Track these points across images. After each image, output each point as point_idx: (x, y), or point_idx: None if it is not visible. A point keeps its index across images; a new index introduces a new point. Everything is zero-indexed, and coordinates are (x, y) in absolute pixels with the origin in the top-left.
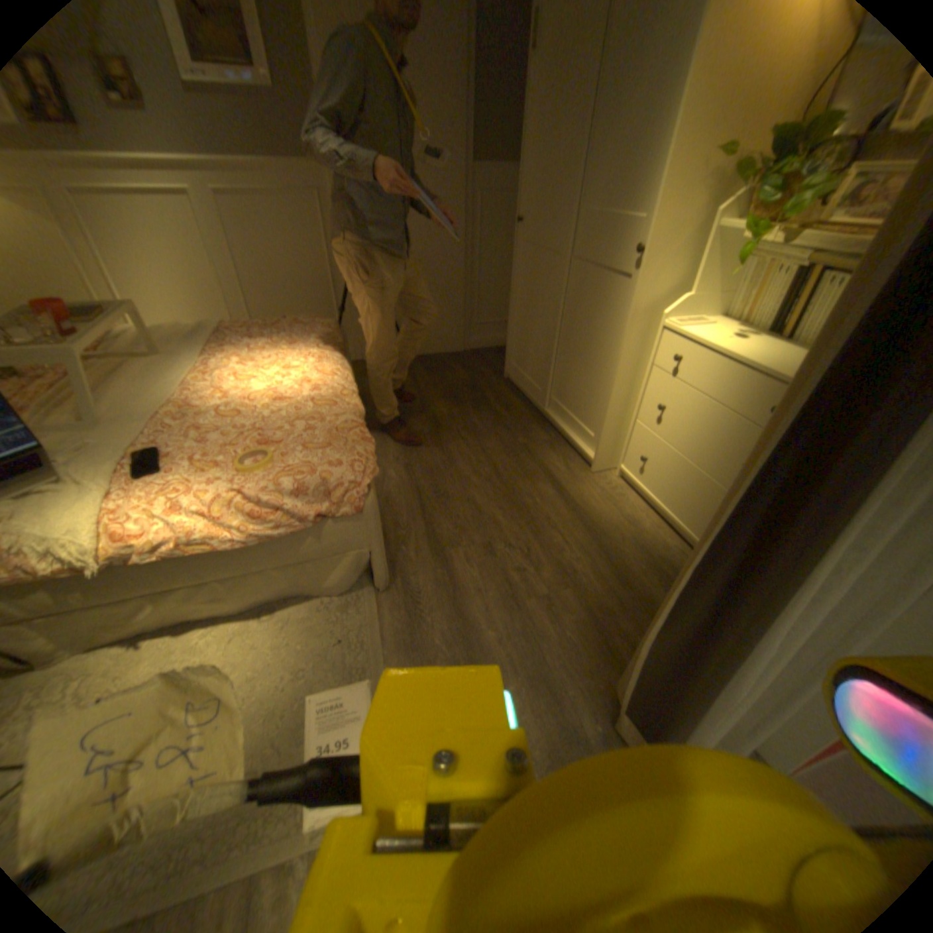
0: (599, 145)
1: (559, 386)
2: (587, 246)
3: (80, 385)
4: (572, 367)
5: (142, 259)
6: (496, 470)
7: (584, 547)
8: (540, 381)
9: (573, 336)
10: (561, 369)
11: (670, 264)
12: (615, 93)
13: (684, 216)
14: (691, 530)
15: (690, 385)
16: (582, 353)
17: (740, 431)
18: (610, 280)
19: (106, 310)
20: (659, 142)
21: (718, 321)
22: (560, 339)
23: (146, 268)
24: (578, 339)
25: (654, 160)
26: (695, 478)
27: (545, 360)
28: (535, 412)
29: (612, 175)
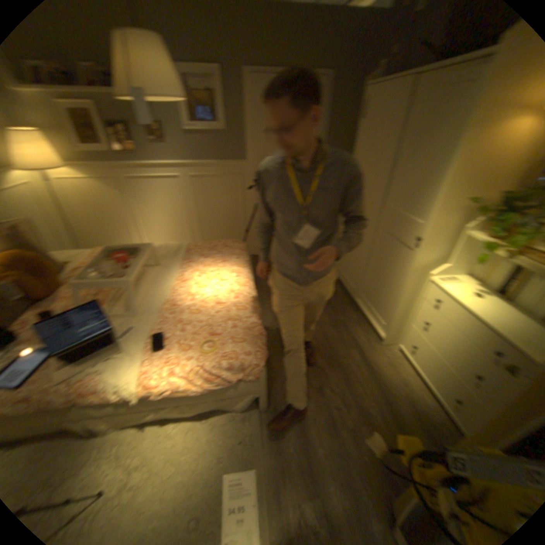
0: (399, 176)
1: (367, 289)
2: (389, 224)
3: (134, 295)
4: (375, 283)
5: (157, 206)
6: (328, 337)
7: (377, 399)
8: (355, 283)
9: (377, 266)
10: (369, 281)
11: (438, 249)
12: (410, 154)
13: (447, 227)
14: (444, 399)
15: (447, 318)
16: (382, 277)
17: (476, 356)
18: (401, 247)
19: (145, 249)
20: (434, 188)
21: (466, 281)
22: (369, 265)
23: (158, 210)
24: (380, 269)
25: (431, 197)
26: (448, 371)
27: (359, 273)
28: (352, 299)
29: (406, 194)
